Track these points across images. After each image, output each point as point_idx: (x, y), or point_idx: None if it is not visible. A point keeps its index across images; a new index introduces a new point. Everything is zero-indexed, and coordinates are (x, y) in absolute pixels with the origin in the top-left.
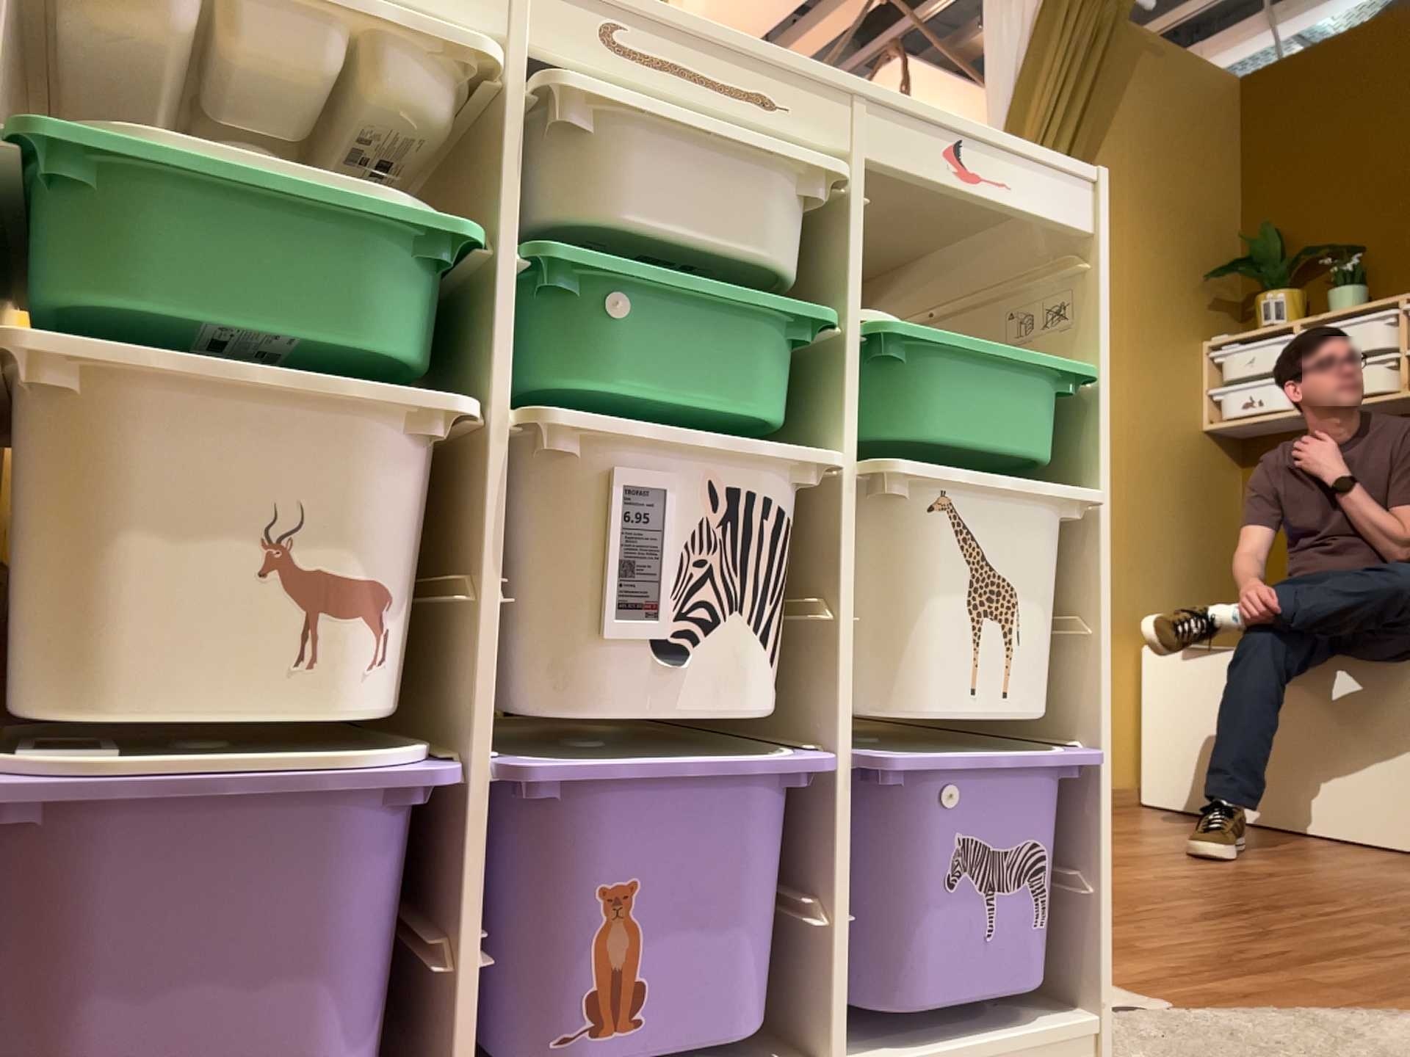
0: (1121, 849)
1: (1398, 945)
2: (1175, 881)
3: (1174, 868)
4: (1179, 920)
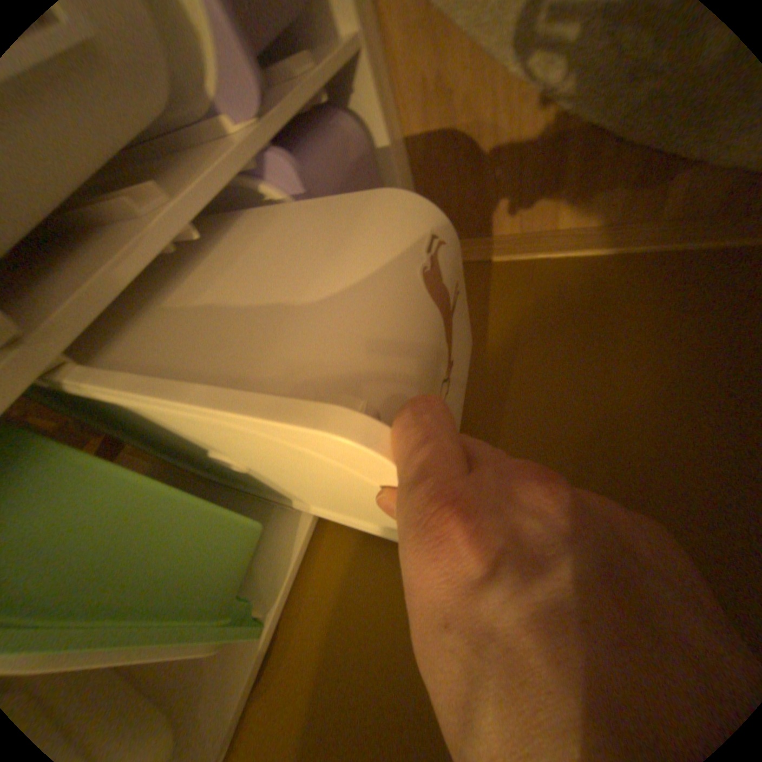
0: None
1: None
2: None
3: None
4: None
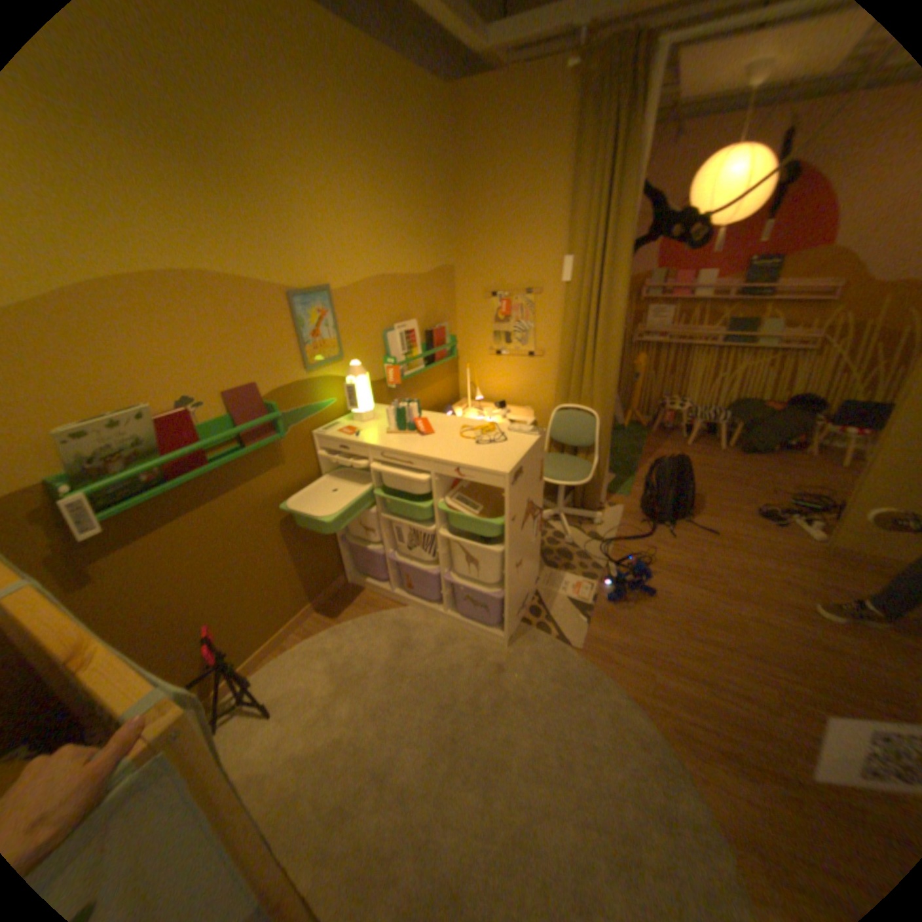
0: (789, 601)
1: (739, 703)
2: (749, 627)
3: (775, 623)
4: (681, 638)
